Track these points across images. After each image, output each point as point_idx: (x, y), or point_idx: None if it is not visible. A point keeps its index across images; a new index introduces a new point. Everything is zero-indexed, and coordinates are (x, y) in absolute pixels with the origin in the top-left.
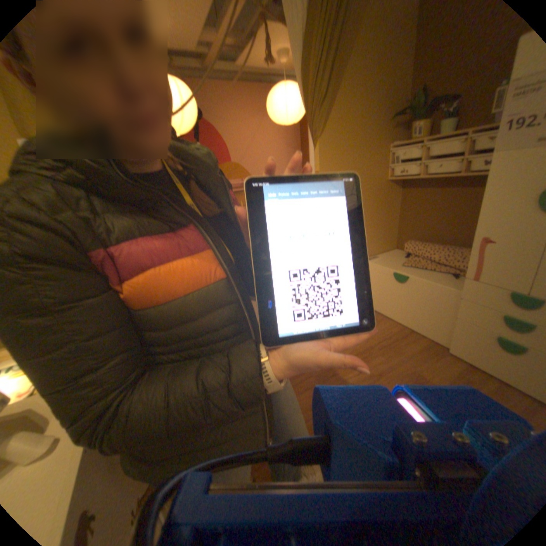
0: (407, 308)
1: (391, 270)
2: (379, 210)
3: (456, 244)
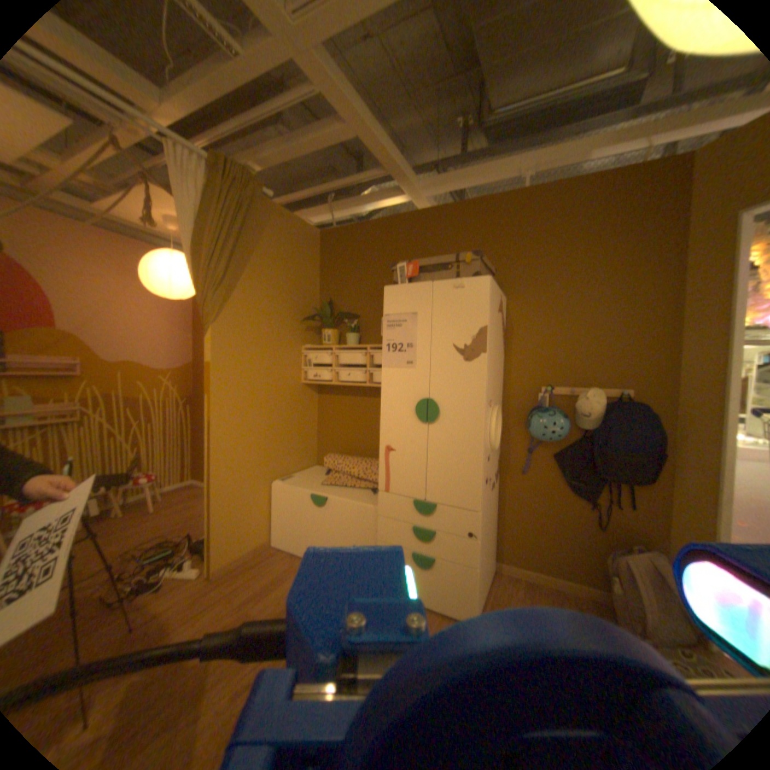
0: (329, 541)
1: (309, 492)
2: (294, 417)
3: (373, 456)
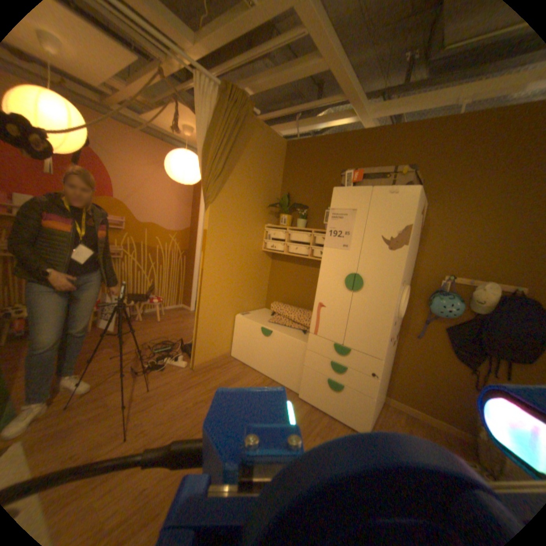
0: (269, 360)
1: (259, 325)
2: (254, 274)
3: (305, 308)
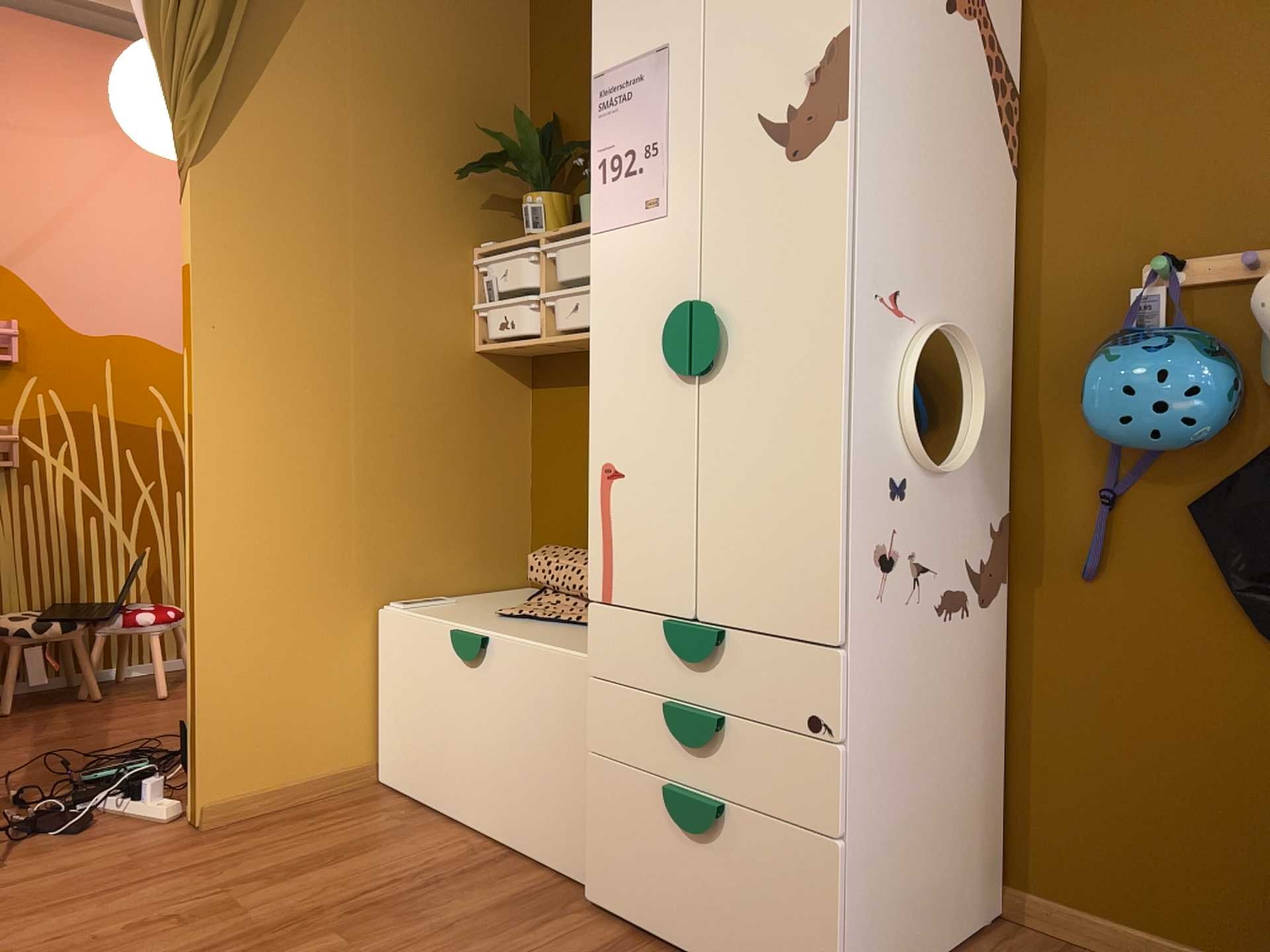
0: (491, 766)
1: (450, 628)
2: (450, 444)
3: None
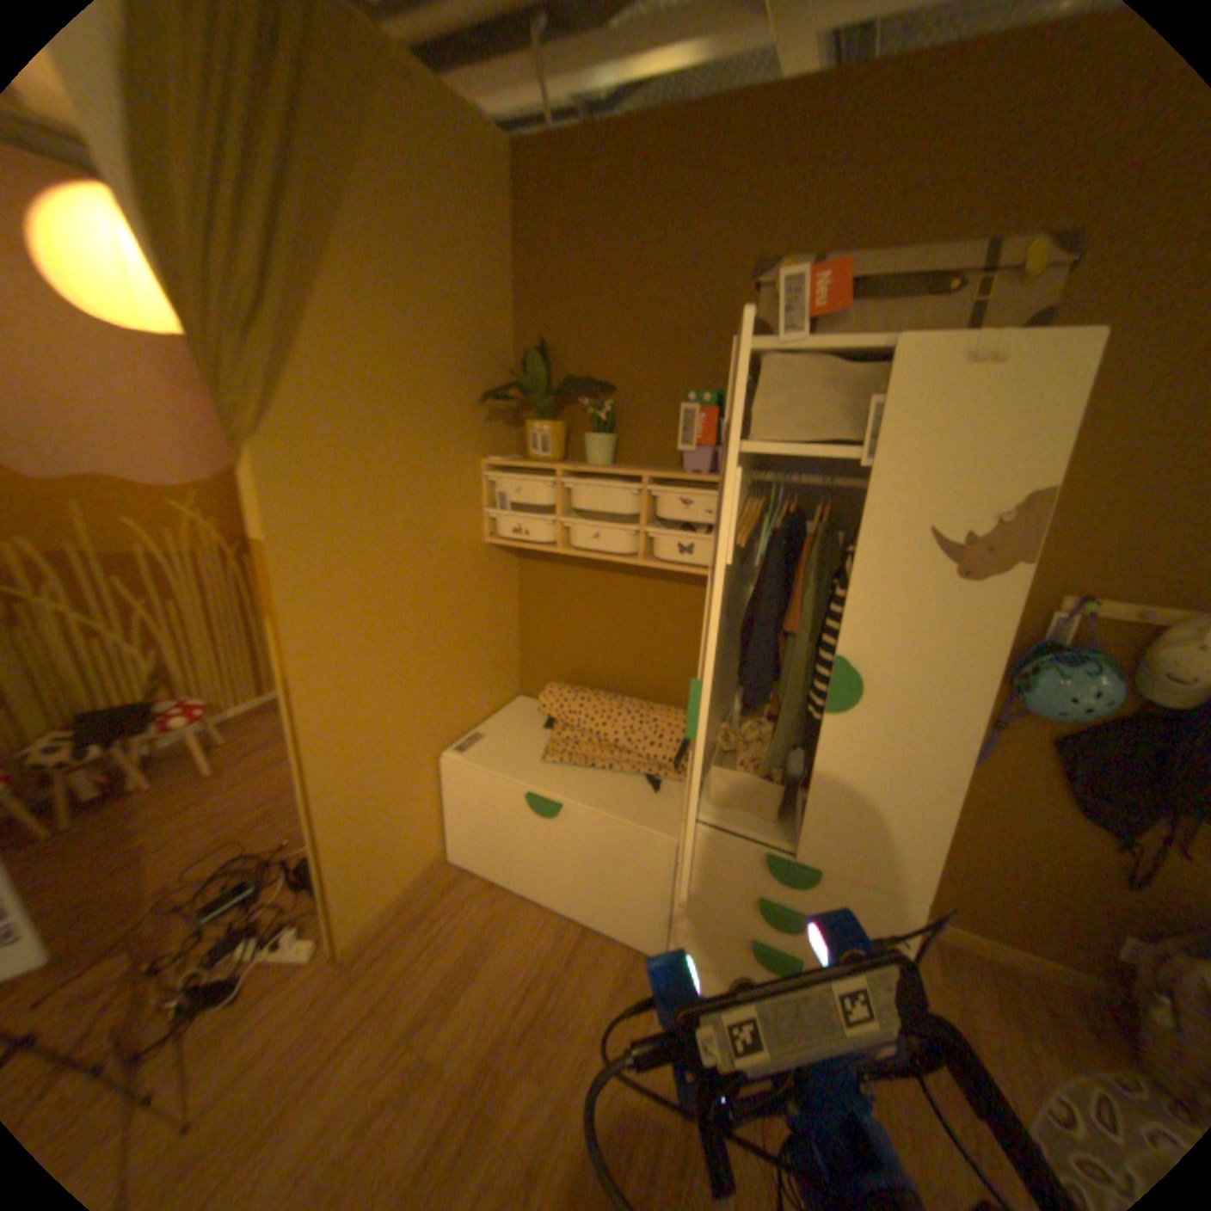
0: (569, 878)
1: (523, 788)
2: (476, 620)
3: (641, 693)
